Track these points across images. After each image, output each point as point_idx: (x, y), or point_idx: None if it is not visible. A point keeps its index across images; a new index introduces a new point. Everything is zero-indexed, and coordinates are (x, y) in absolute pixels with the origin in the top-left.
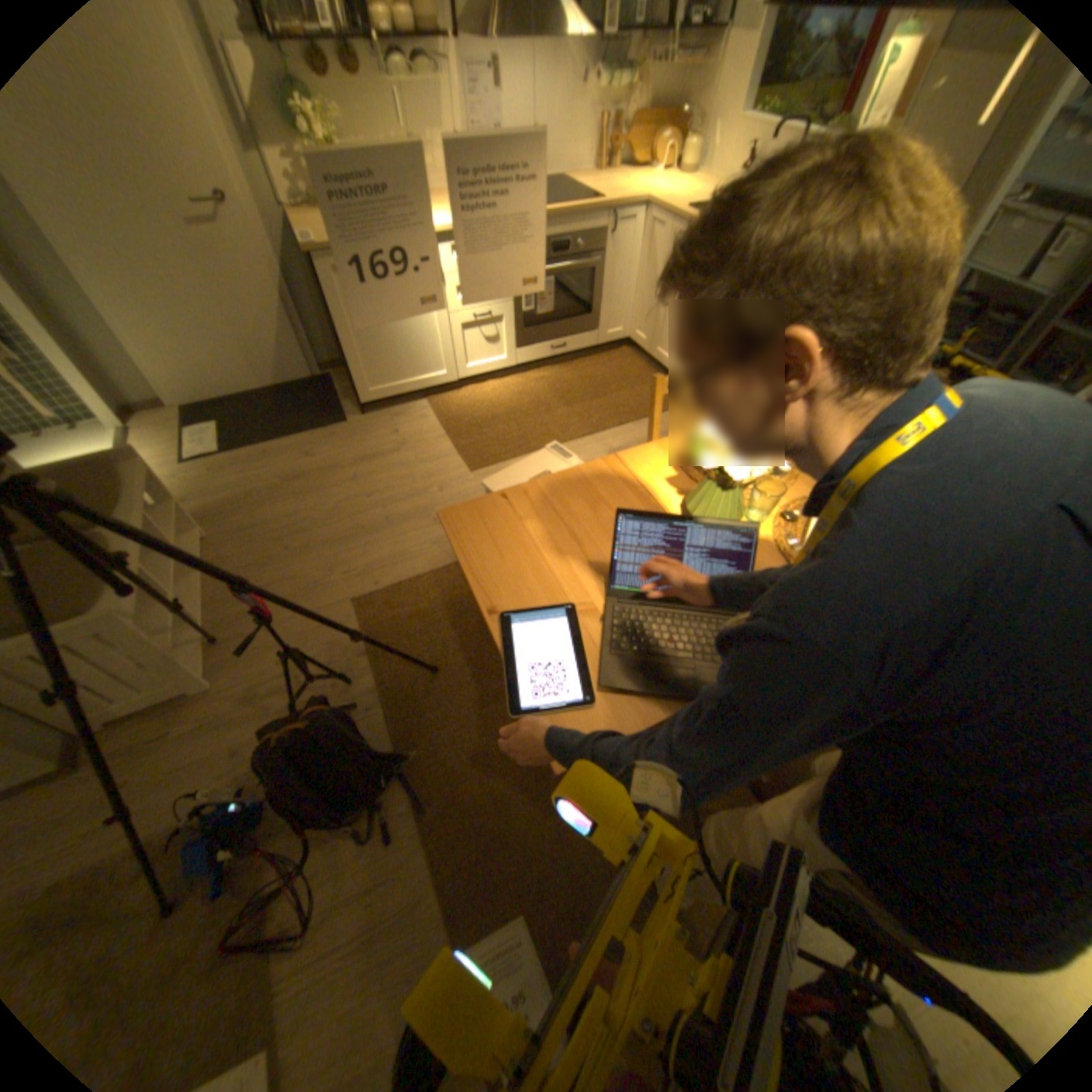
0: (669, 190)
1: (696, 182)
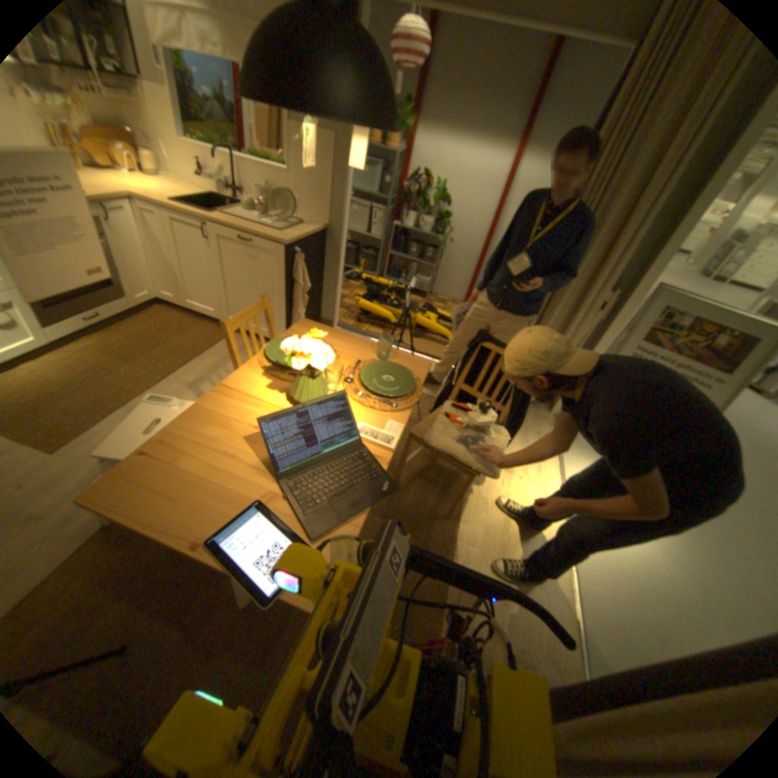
0: (145, 188)
1: (165, 183)
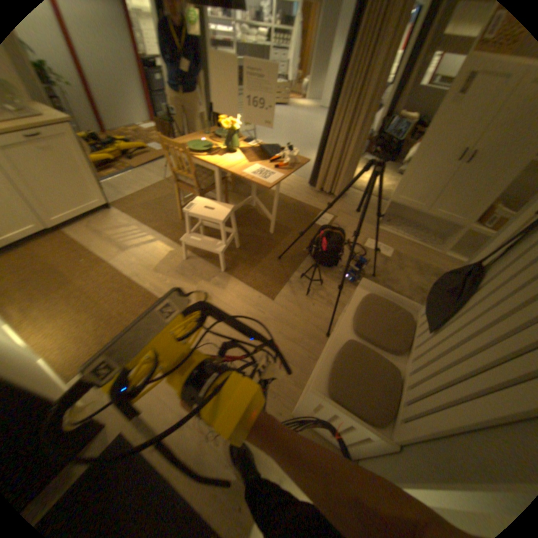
0: None
1: None
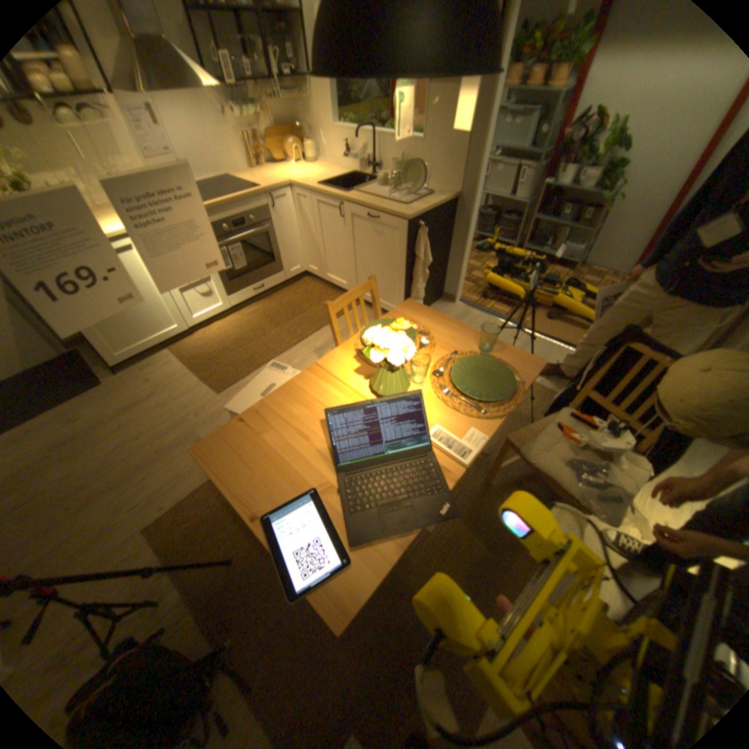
0: (302, 175)
1: (318, 168)
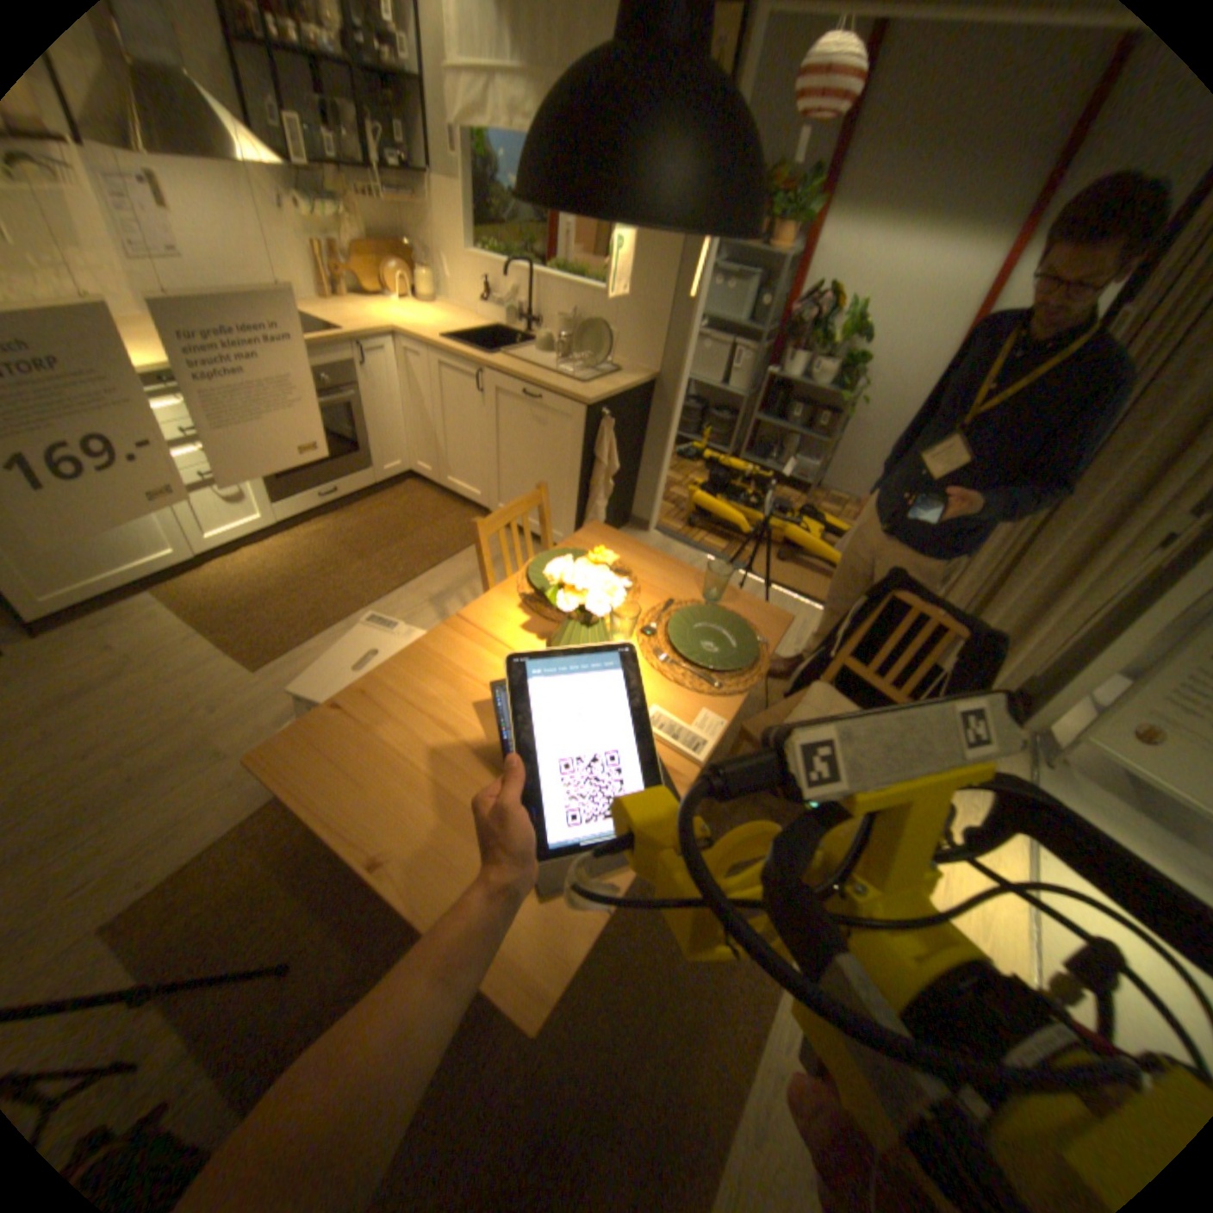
0: (413, 321)
1: (439, 313)
